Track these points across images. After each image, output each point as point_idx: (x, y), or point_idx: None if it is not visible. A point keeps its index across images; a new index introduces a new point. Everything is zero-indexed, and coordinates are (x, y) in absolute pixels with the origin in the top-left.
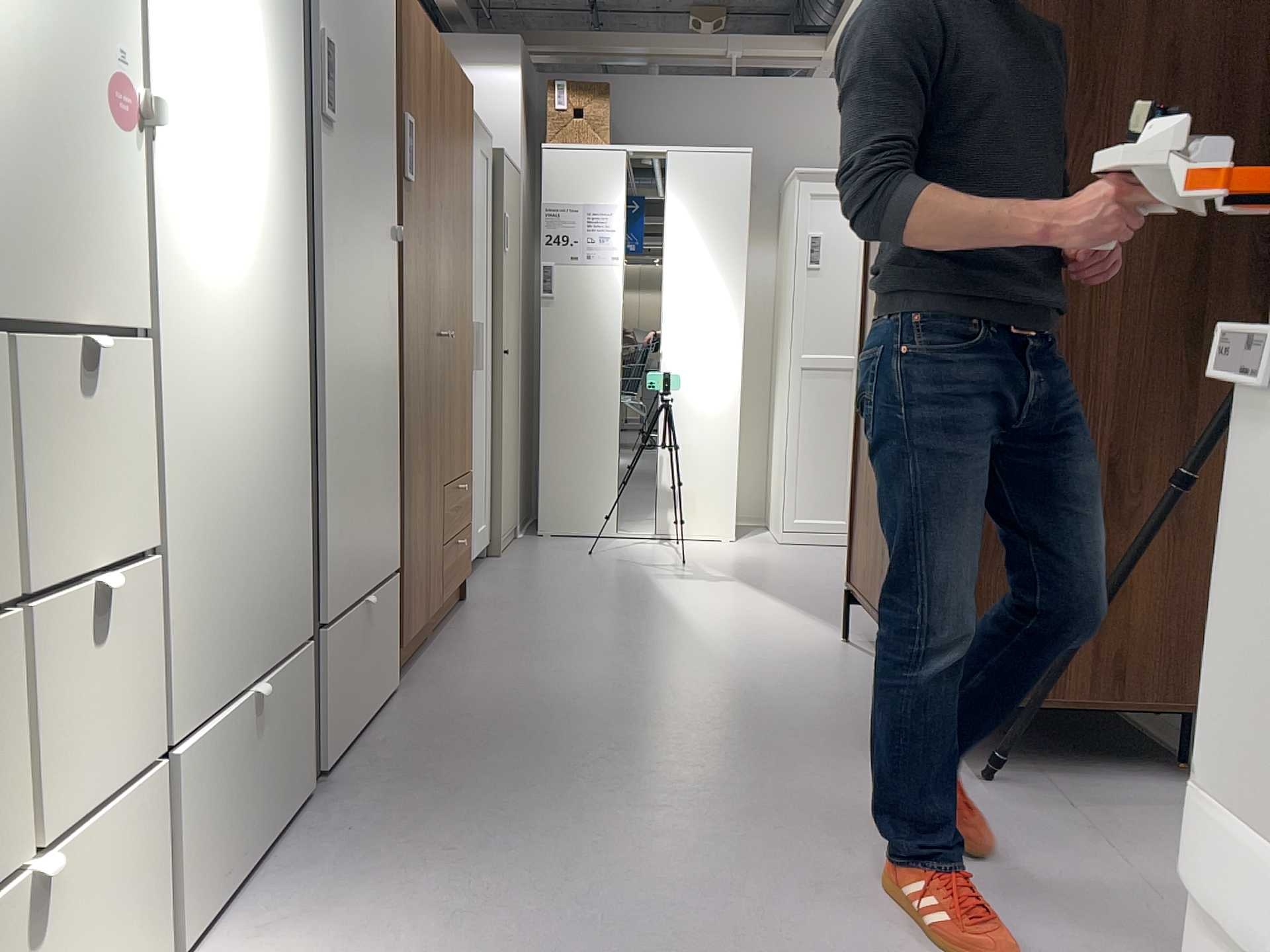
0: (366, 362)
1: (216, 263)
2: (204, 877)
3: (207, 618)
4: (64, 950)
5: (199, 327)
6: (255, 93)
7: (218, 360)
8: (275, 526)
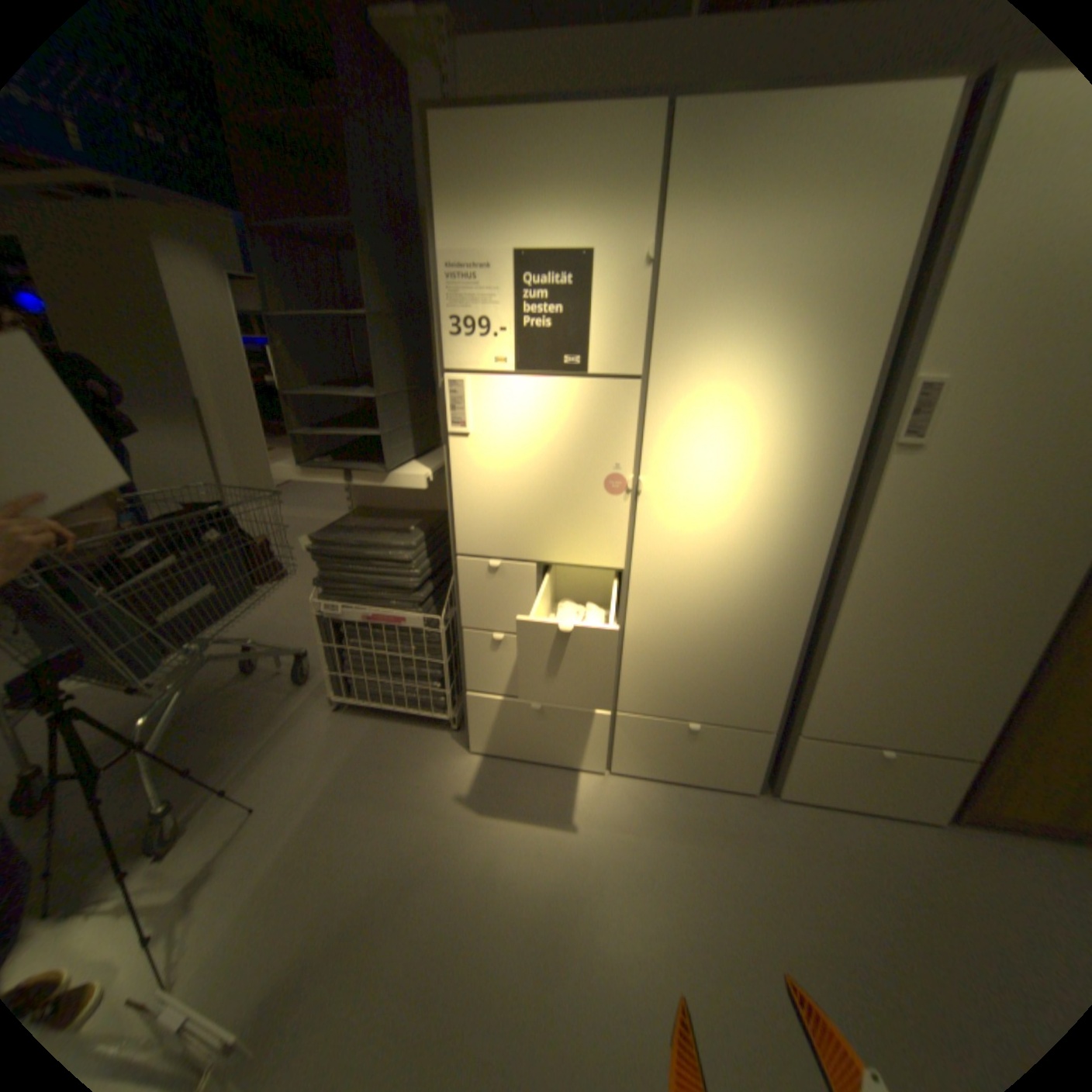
0: (955, 612)
1: (699, 545)
2: (636, 762)
3: (659, 683)
4: (553, 730)
5: (675, 572)
6: (774, 452)
7: (693, 587)
8: (743, 670)
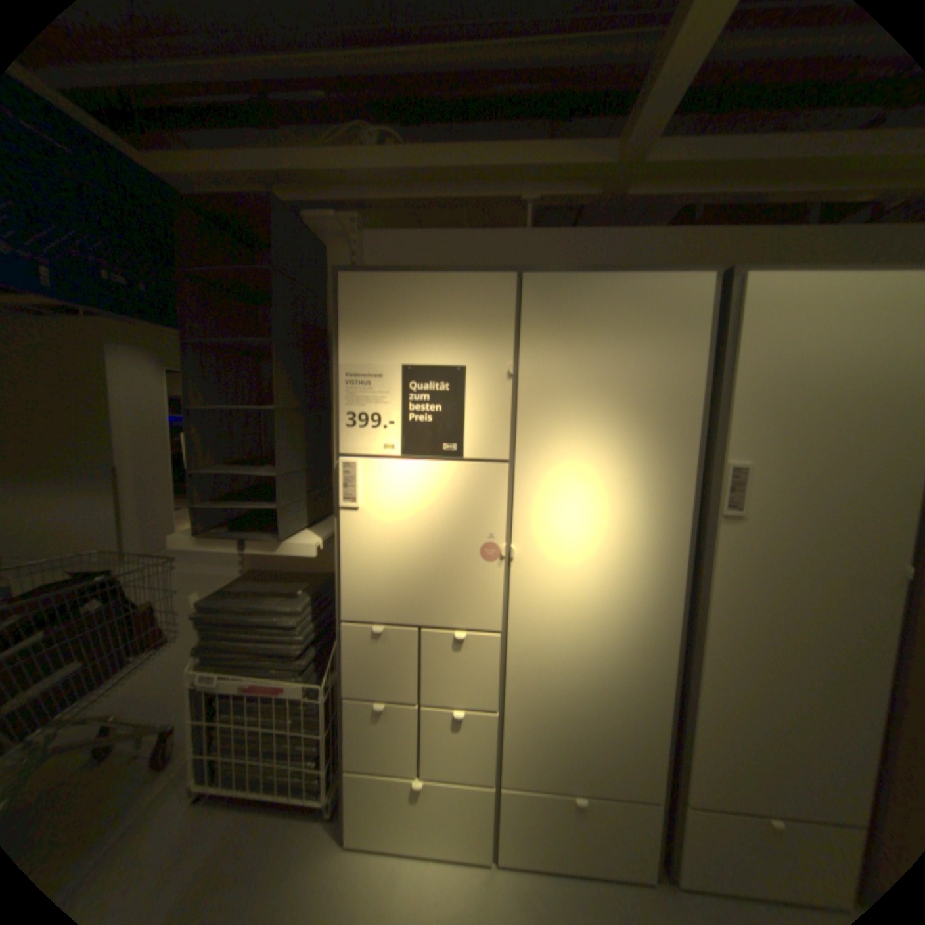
0: (804, 666)
1: (569, 606)
2: (524, 851)
3: (542, 752)
4: (433, 816)
5: (549, 633)
6: (624, 522)
7: (567, 648)
8: (622, 734)
